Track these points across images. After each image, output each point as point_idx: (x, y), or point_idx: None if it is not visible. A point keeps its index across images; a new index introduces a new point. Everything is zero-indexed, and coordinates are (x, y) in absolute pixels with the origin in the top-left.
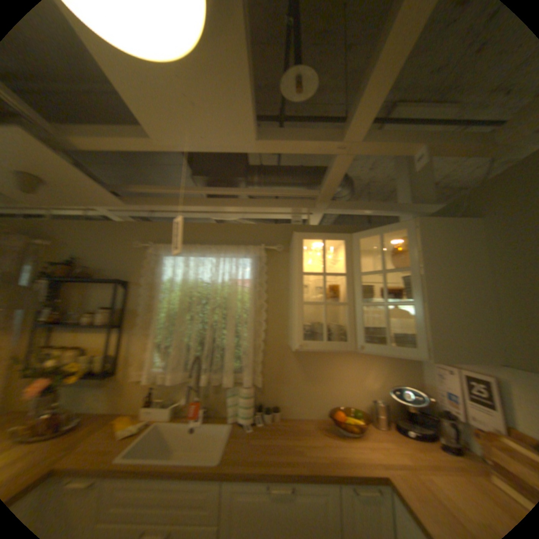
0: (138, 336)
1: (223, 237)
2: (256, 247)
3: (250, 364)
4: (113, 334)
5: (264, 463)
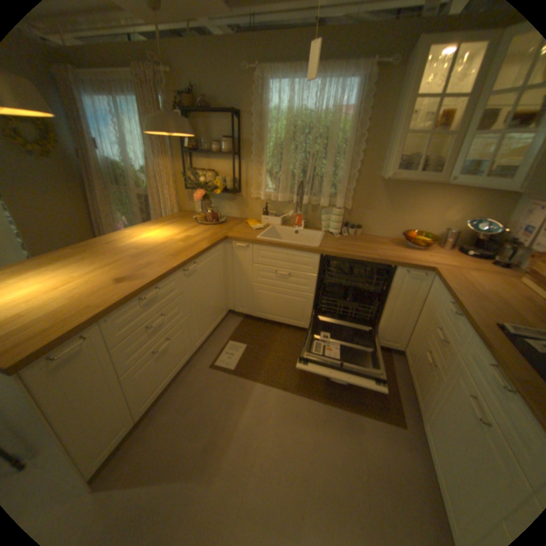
0: (255, 163)
1: (332, 48)
2: (368, 61)
3: (344, 191)
4: (236, 161)
5: (348, 250)
